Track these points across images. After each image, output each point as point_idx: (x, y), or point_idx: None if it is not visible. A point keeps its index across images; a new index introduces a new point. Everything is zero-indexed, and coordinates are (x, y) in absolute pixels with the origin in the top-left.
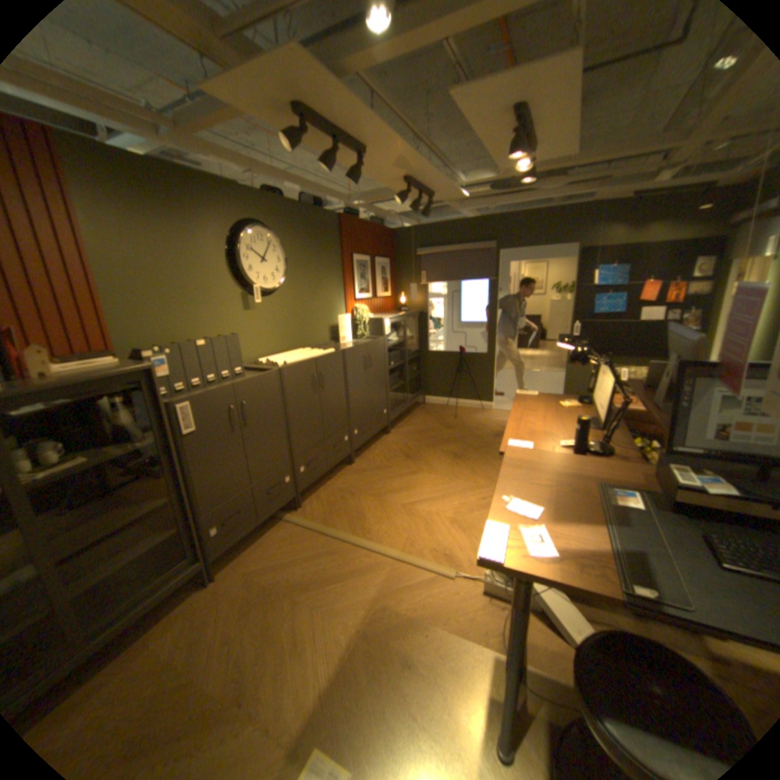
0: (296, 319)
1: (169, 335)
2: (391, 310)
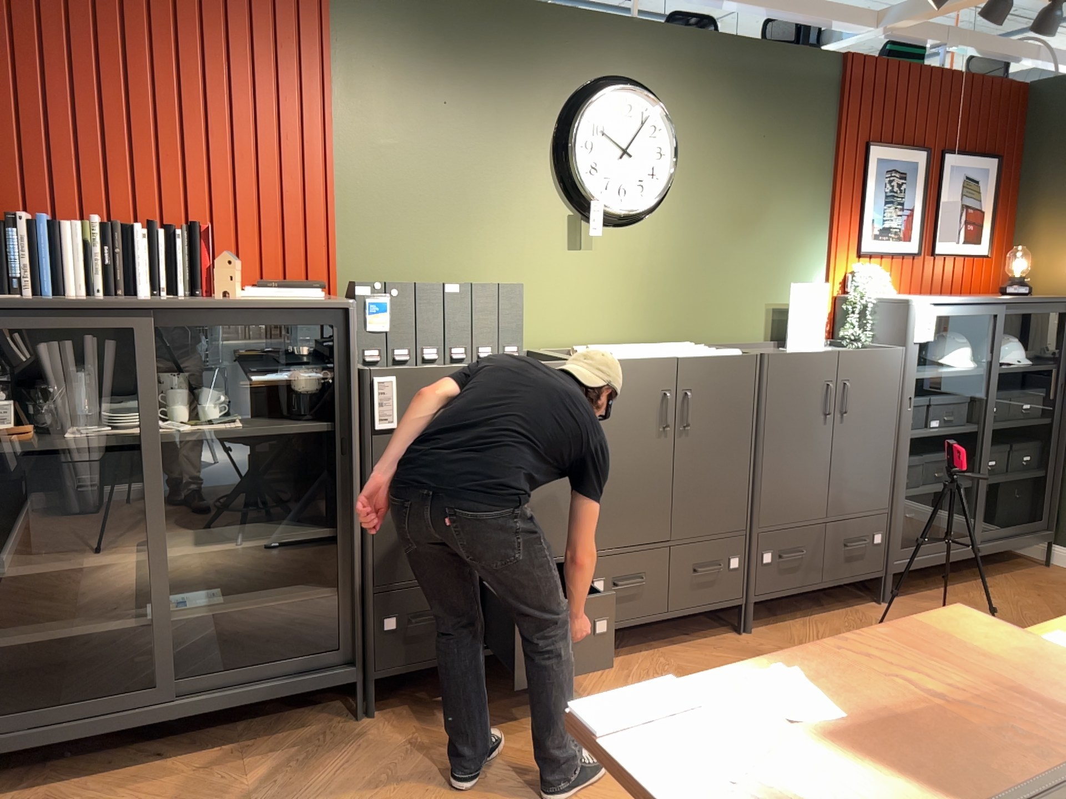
0: (681, 279)
1: (422, 275)
2: (984, 291)
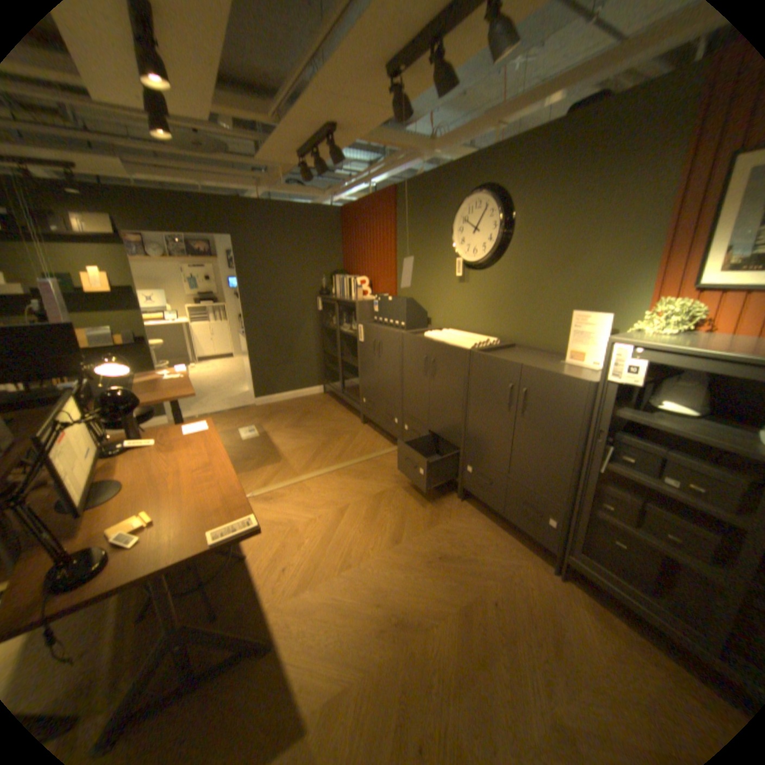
0: (513, 301)
1: (415, 293)
2: None
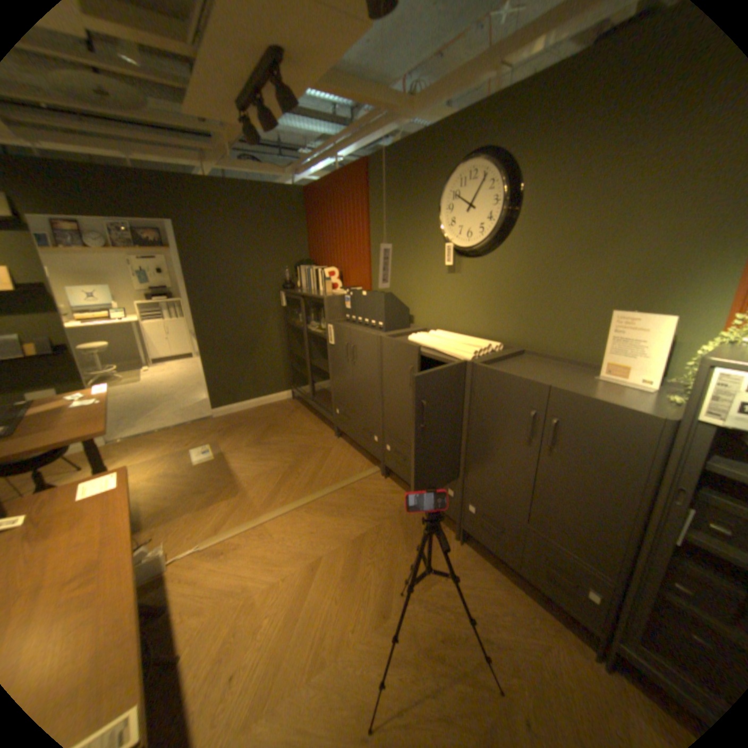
0: (520, 296)
1: (393, 286)
2: None
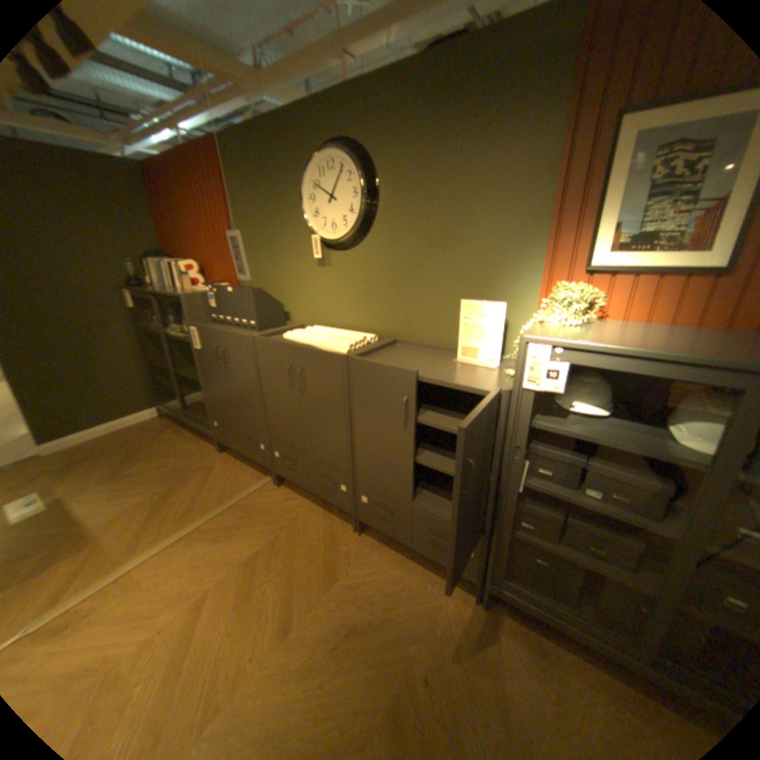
0: (387, 289)
1: (263, 280)
2: None
